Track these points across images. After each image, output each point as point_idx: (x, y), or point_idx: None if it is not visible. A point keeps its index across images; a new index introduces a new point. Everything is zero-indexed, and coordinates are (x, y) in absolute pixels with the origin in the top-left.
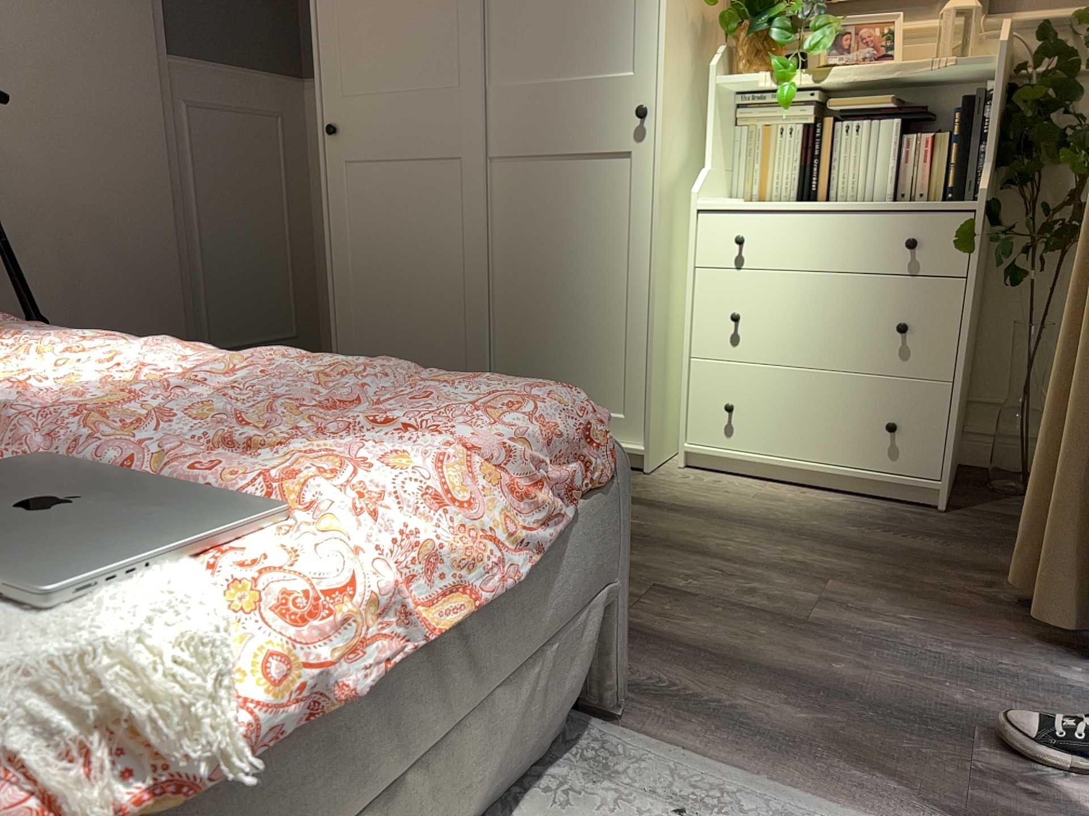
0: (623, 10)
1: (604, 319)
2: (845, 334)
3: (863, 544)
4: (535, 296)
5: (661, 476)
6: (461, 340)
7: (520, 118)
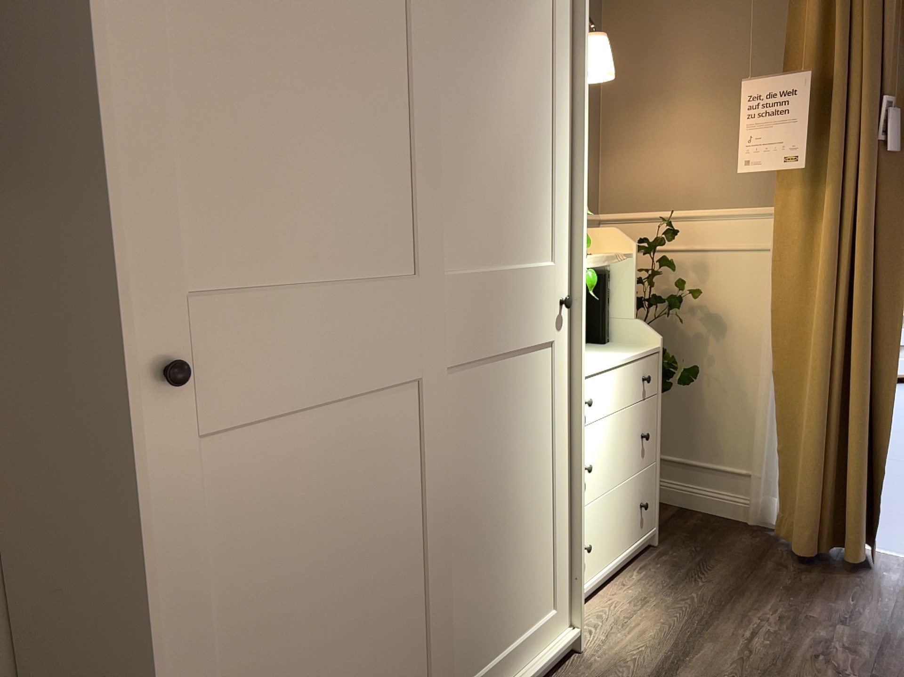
0: (547, 197)
1: (539, 520)
2: (626, 453)
3: (726, 587)
4: (485, 531)
5: (583, 645)
6: (423, 649)
7: (472, 312)
